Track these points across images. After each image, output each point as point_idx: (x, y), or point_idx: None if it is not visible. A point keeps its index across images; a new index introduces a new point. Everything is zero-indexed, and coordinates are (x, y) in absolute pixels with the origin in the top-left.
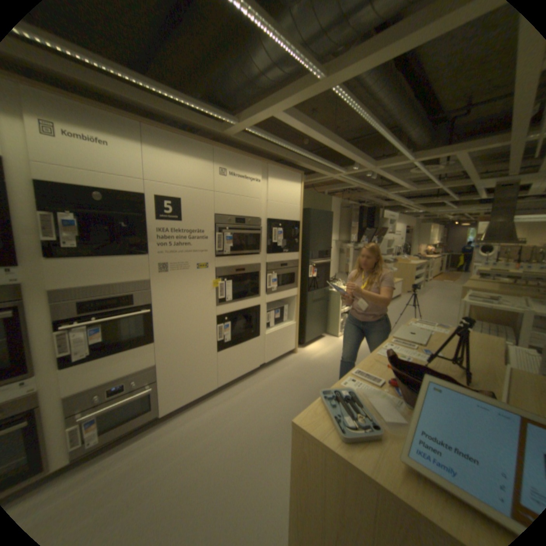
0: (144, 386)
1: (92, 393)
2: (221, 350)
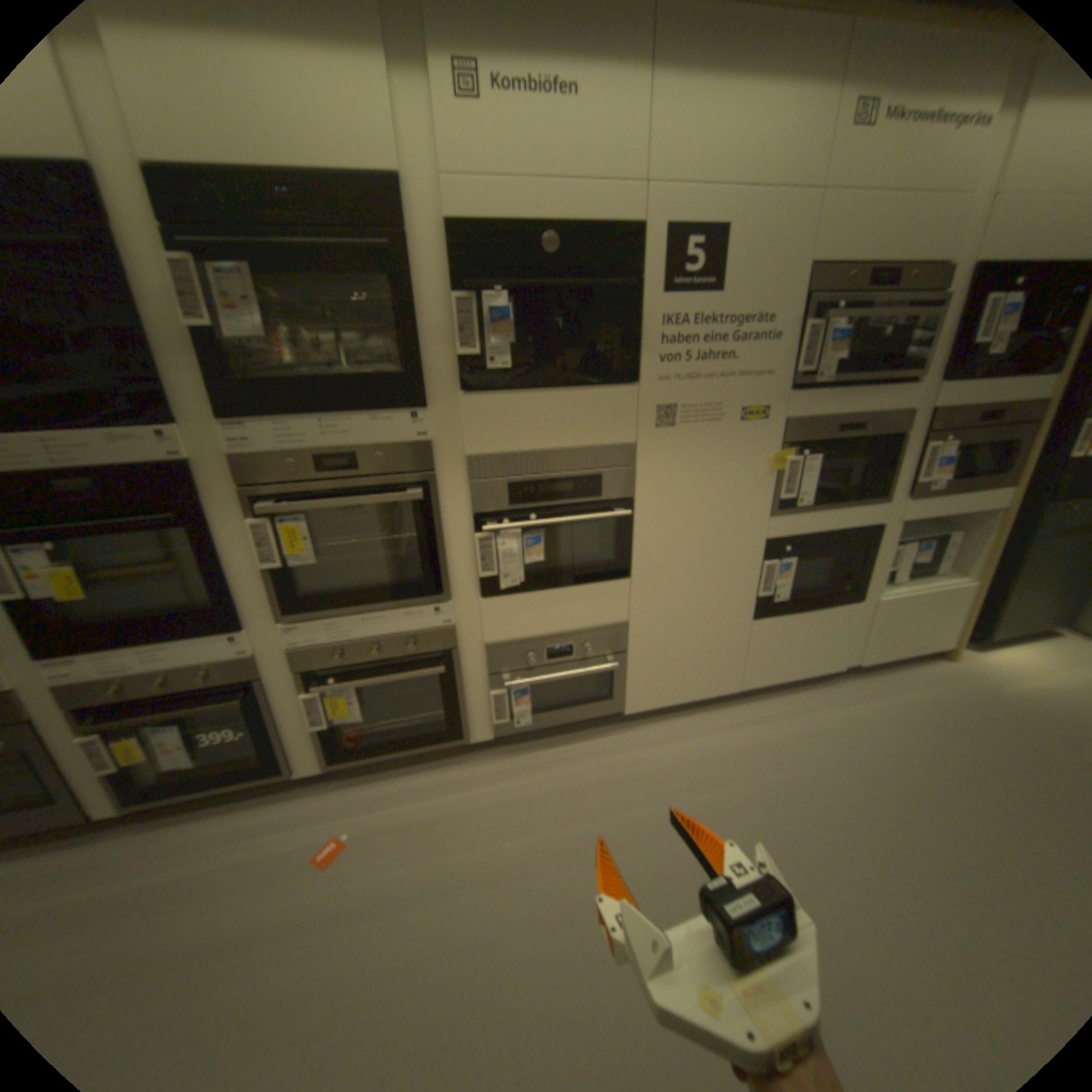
0: (607, 654)
1: (526, 646)
2: (764, 618)
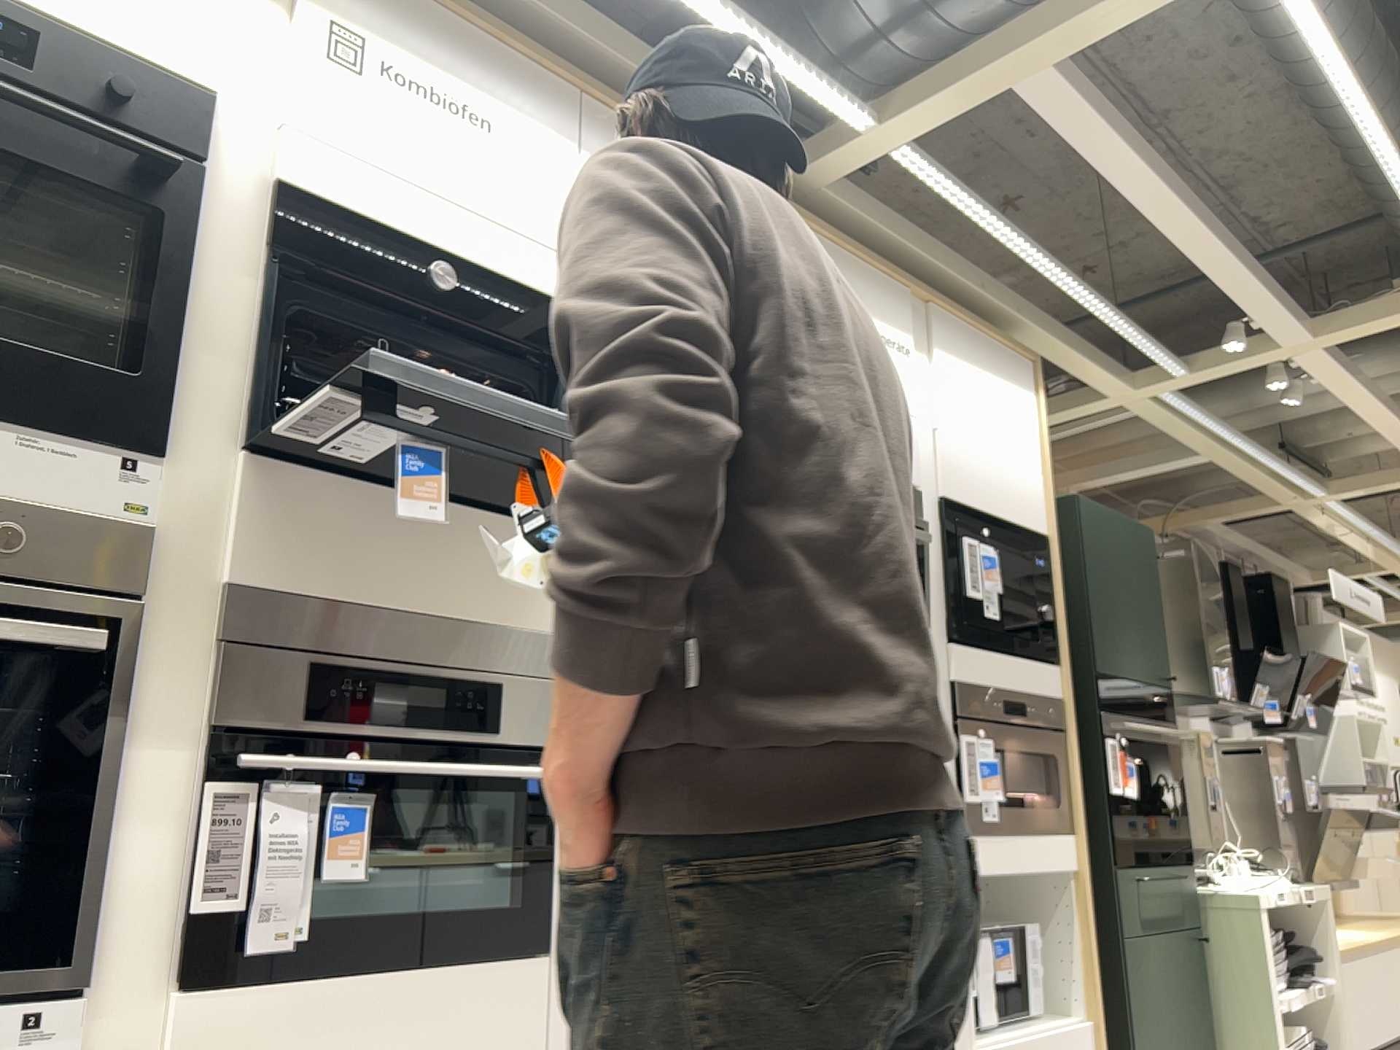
0: None
1: None
2: None
